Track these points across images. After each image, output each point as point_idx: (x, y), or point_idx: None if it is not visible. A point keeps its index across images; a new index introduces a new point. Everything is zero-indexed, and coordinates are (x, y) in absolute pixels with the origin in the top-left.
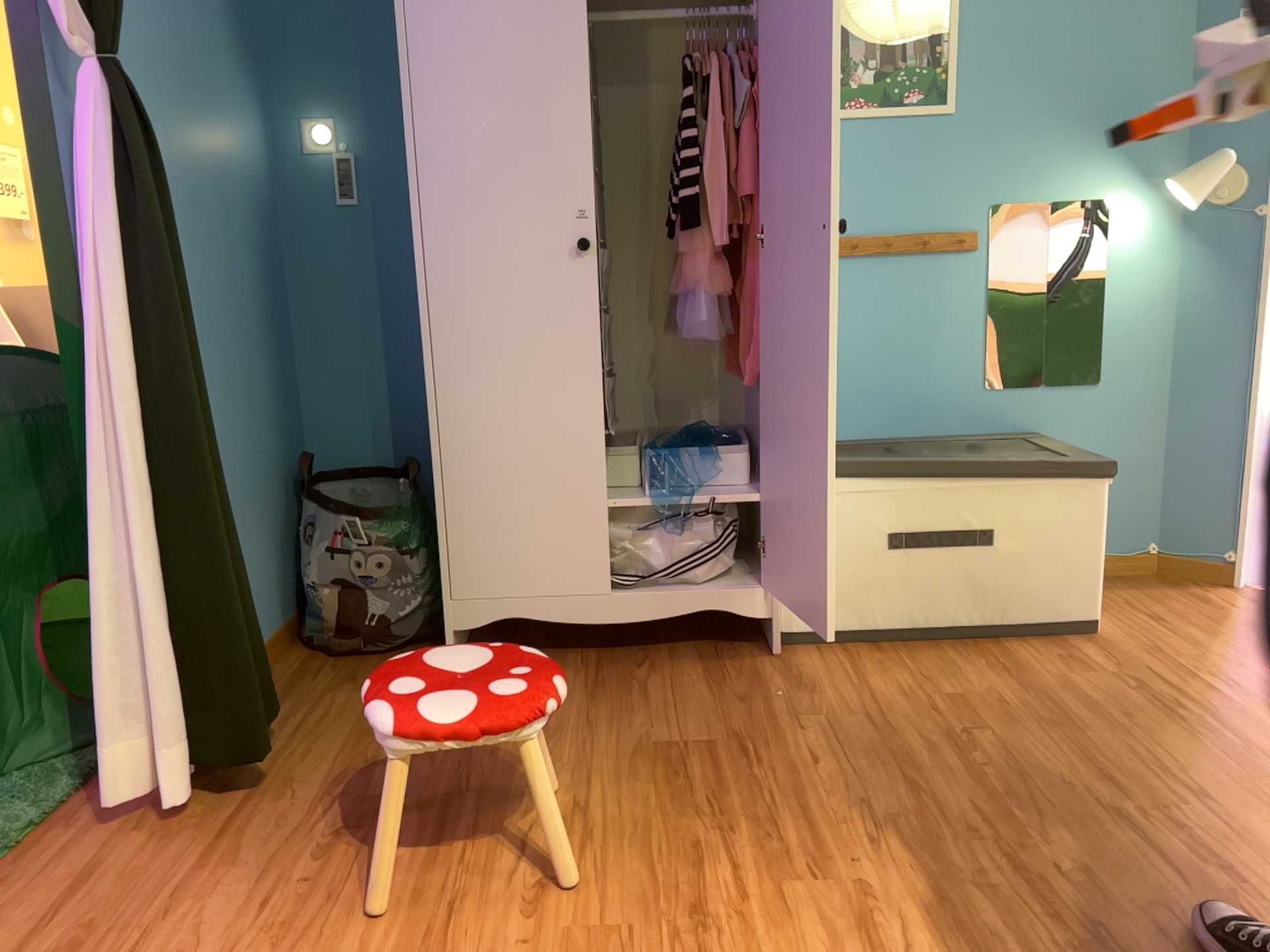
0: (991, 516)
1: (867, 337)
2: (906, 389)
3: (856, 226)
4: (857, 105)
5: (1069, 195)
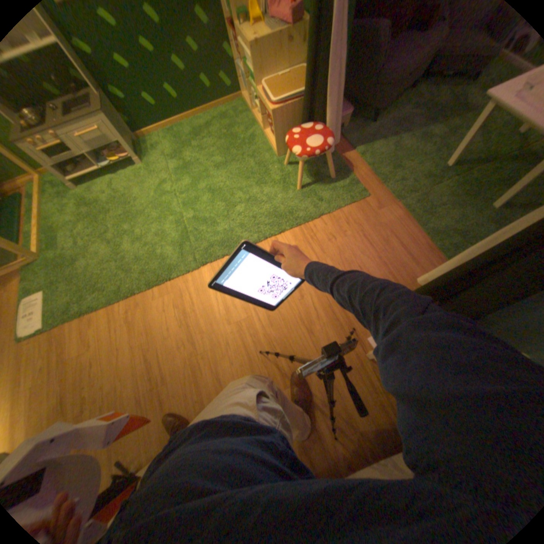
0: None
1: None
2: None
3: None
4: None
5: None
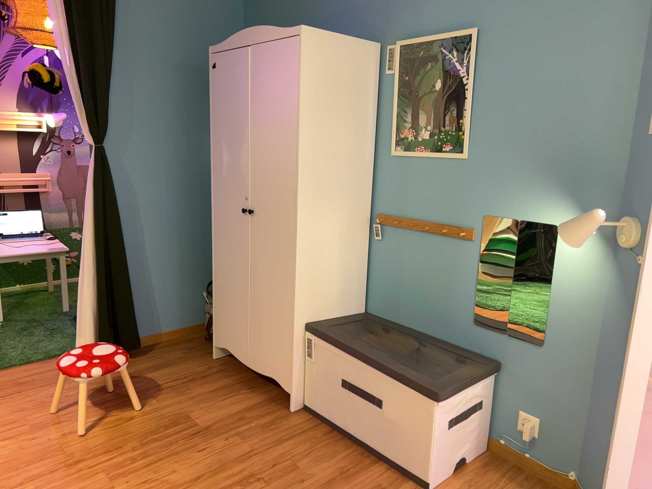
0: (382, 393)
1: (418, 274)
2: (433, 309)
3: (417, 213)
4: (420, 149)
5: (531, 217)
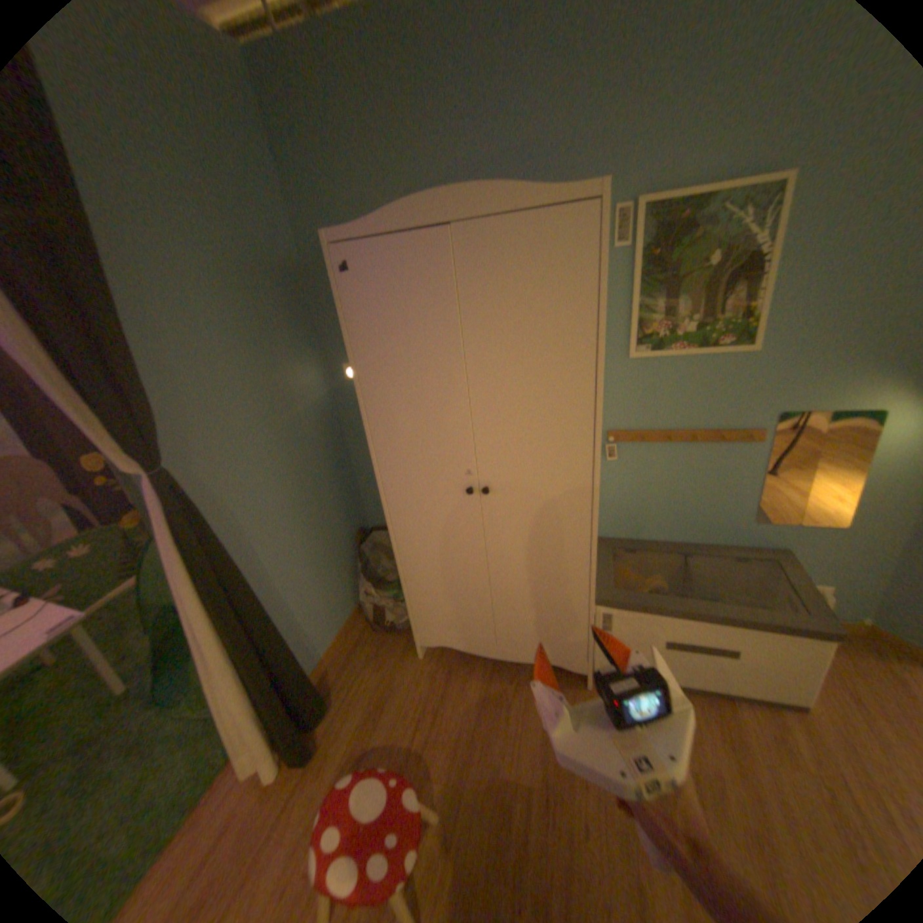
0: (745, 647)
1: (674, 487)
2: (698, 517)
3: (673, 422)
4: (681, 345)
5: (852, 405)
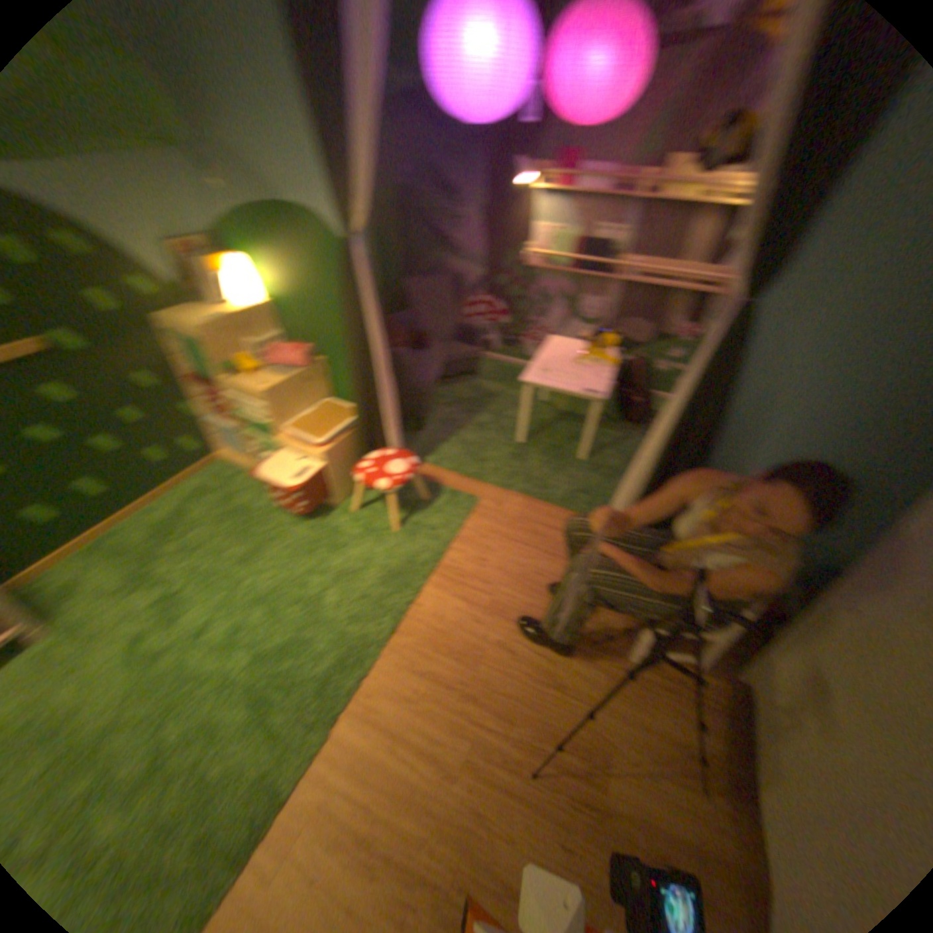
0: None
1: None
2: None
3: None
4: None
5: None
